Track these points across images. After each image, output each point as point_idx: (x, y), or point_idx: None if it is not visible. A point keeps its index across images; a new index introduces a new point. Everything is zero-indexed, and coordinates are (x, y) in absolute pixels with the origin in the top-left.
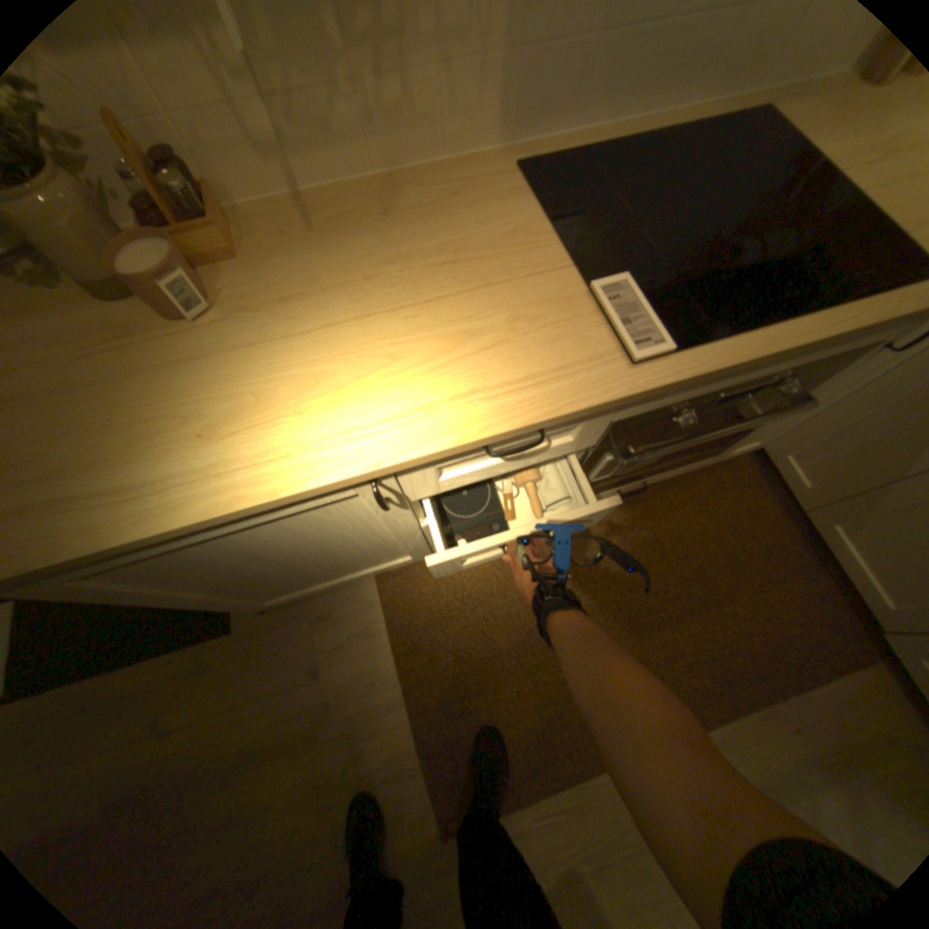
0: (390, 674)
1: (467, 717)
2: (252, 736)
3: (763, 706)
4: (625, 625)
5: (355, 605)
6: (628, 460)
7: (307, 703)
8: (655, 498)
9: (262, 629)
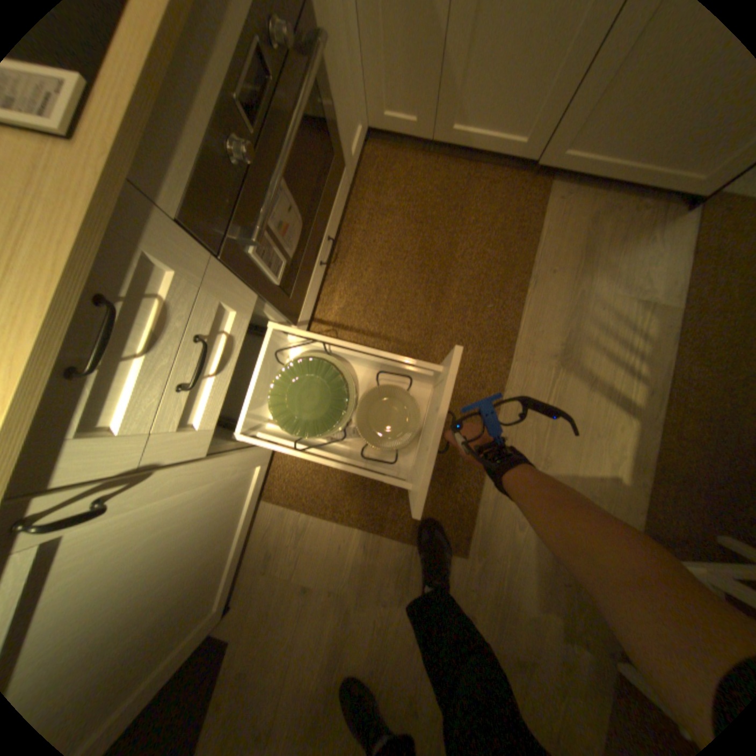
0: (339, 532)
1: (404, 492)
2: (314, 664)
3: (526, 281)
4: (420, 334)
5: (271, 530)
6: (253, 235)
7: (318, 608)
8: (351, 240)
9: (240, 617)
